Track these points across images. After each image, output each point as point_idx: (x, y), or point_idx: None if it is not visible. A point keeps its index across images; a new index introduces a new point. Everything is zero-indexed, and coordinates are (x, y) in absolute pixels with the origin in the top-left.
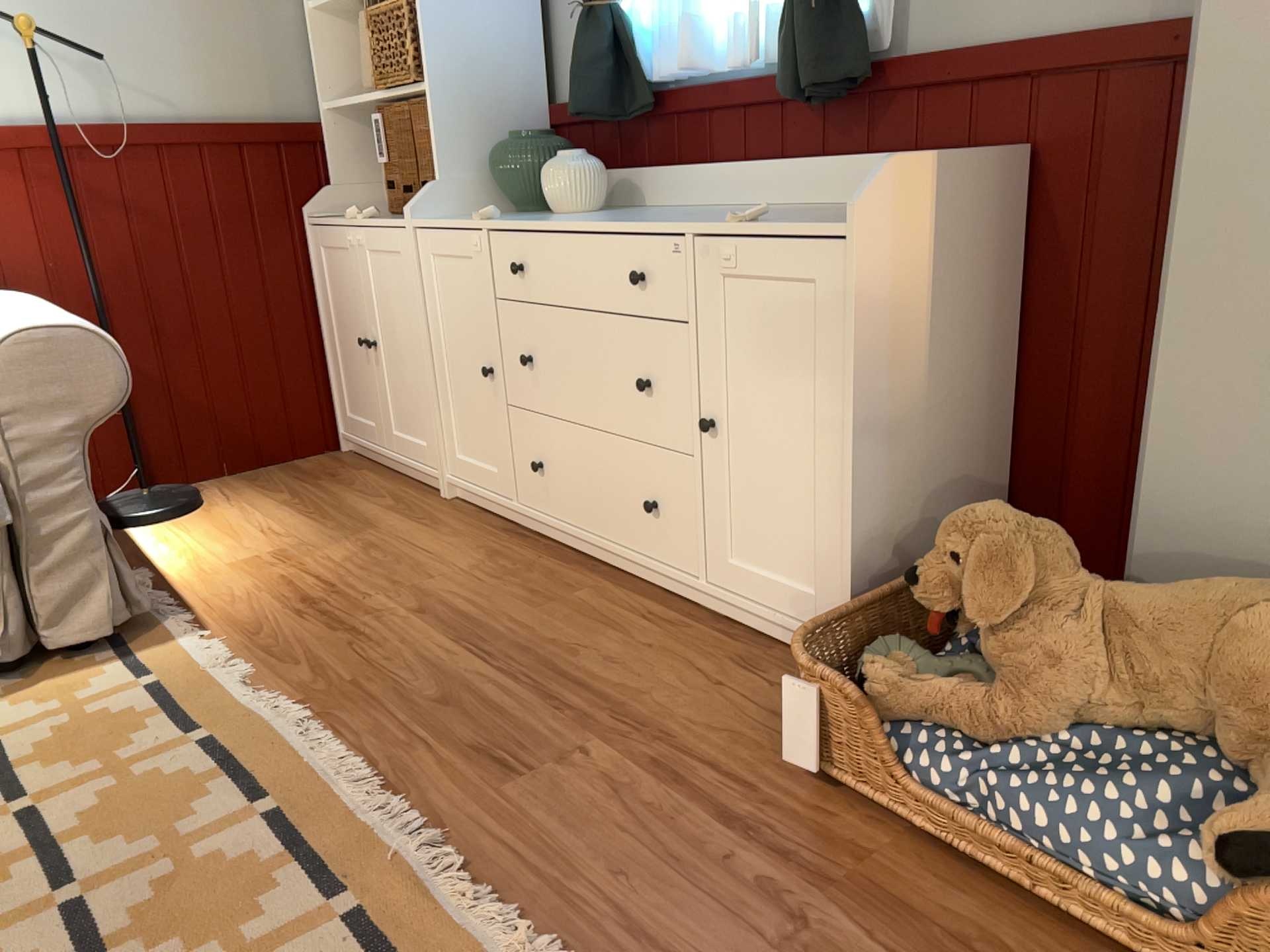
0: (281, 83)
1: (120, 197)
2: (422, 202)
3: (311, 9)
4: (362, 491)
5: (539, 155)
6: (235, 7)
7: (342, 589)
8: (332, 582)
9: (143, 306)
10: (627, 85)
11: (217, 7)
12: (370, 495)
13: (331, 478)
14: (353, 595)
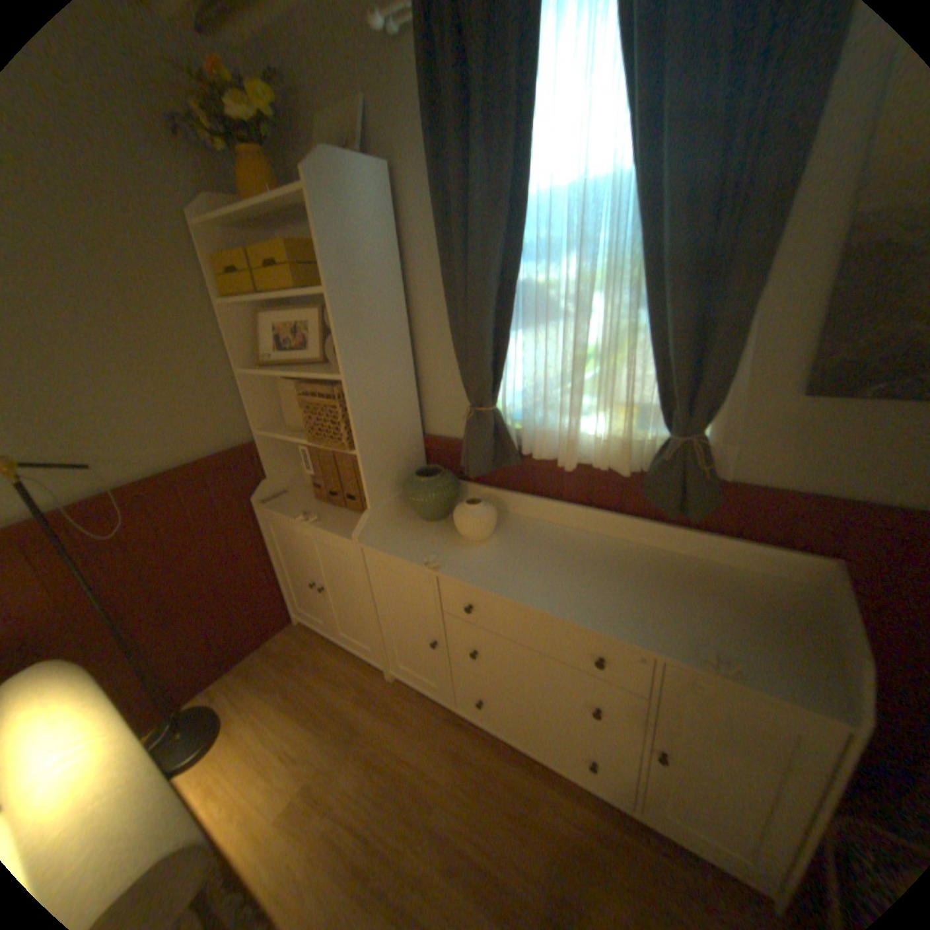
0: (222, 421)
1: (113, 540)
2: (364, 528)
3: (238, 370)
4: (329, 680)
5: (445, 493)
6: (181, 380)
7: (376, 846)
8: (365, 837)
9: (145, 604)
10: (500, 447)
11: (167, 382)
12: (337, 685)
13: (300, 664)
14: (388, 856)
